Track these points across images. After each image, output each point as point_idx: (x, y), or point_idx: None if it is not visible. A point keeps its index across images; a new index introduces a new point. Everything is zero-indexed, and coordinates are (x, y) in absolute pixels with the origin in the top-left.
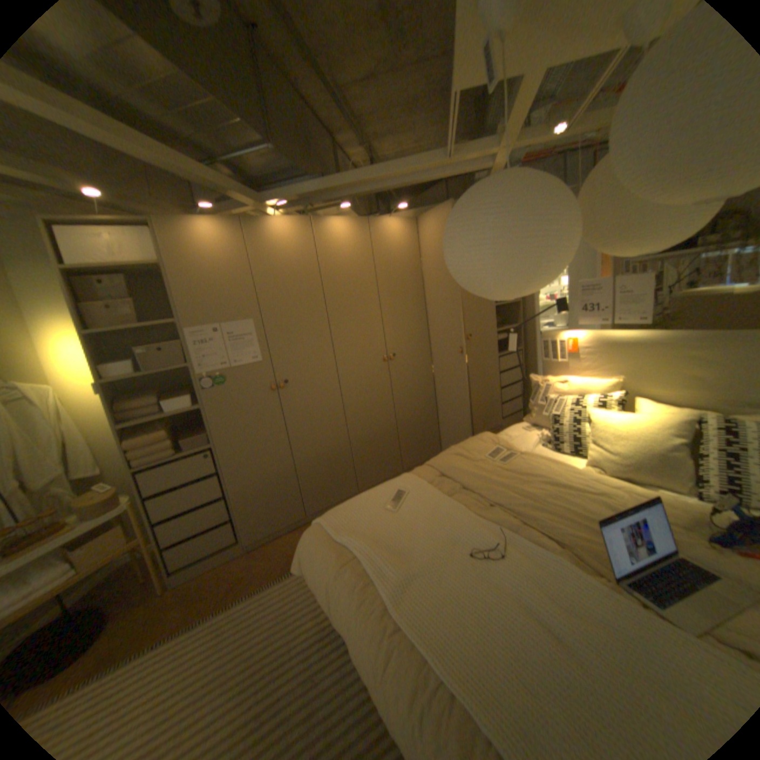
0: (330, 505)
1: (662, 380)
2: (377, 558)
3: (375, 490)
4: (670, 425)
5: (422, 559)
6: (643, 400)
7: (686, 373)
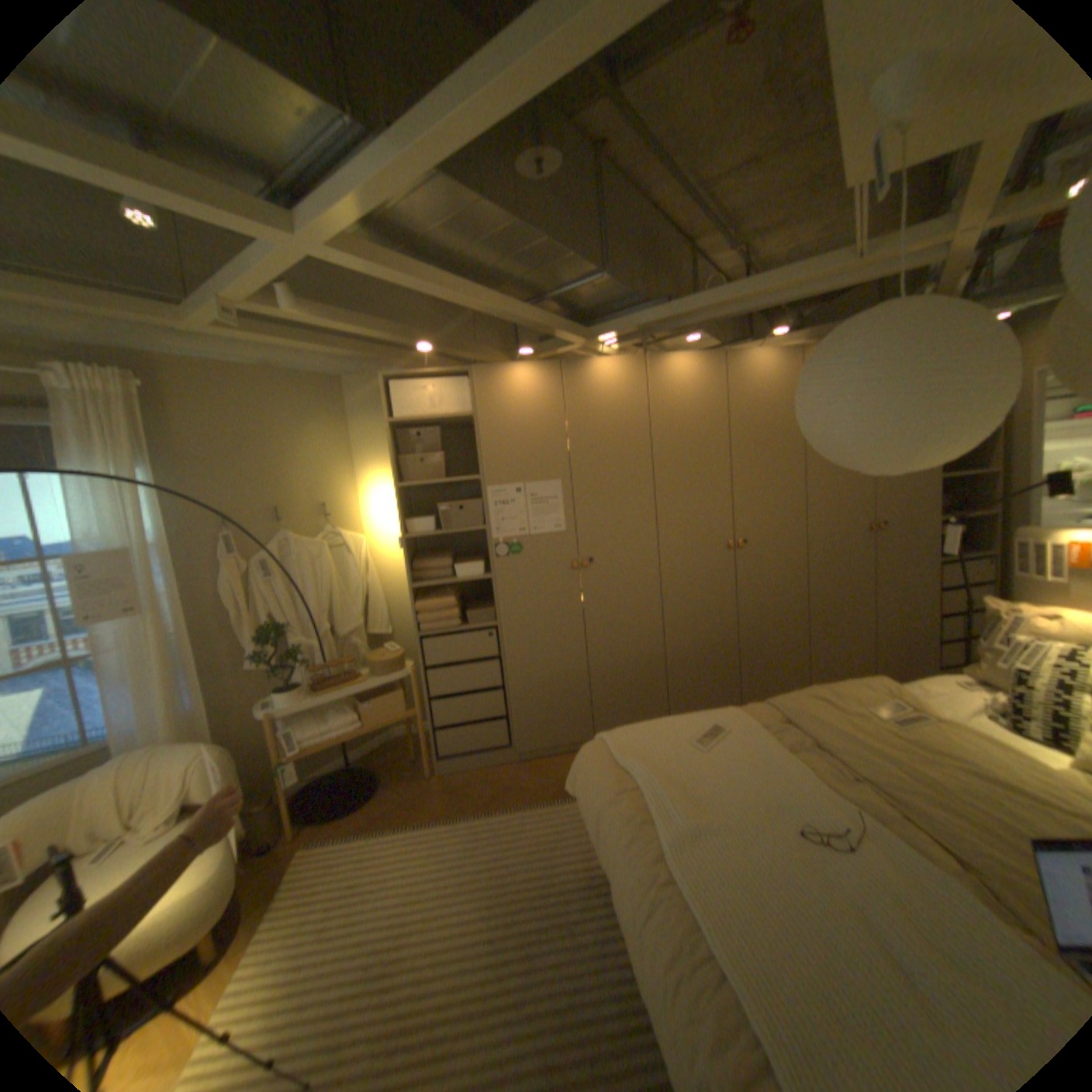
0: None
1: None
2: (665, 798)
3: (683, 719)
4: None
5: (726, 818)
6: None
7: None
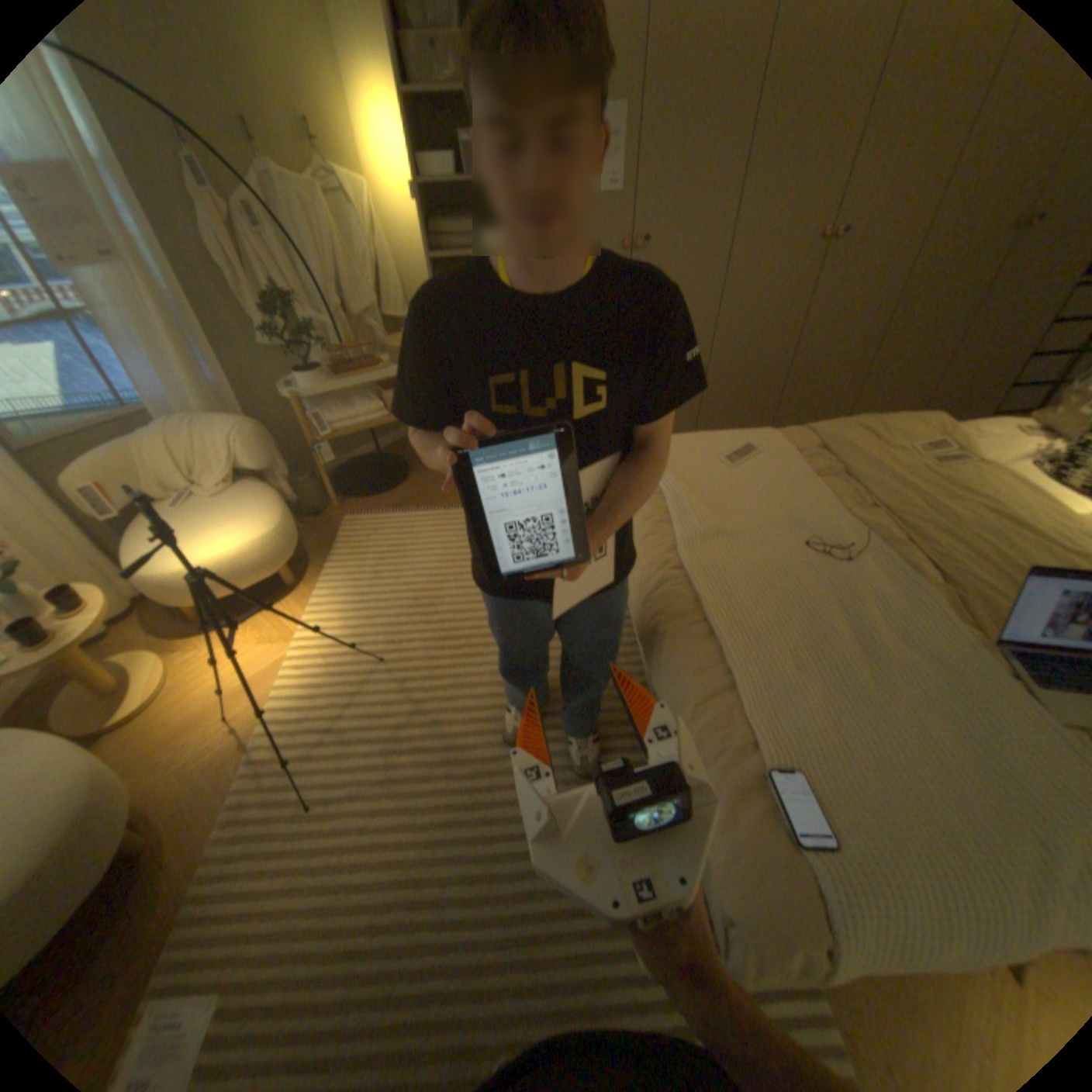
0: None
1: None
2: (685, 503)
3: (715, 435)
4: None
5: (739, 524)
6: None
7: None
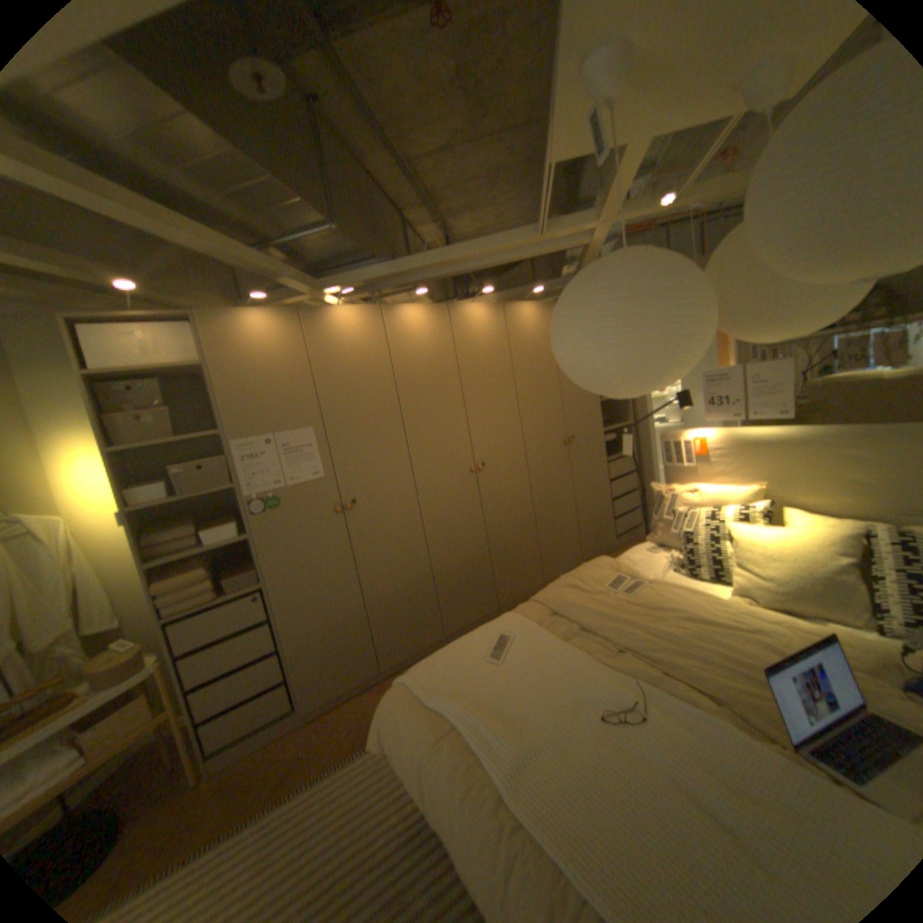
0: (410, 656)
1: (814, 485)
2: (482, 728)
3: (471, 636)
4: (832, 541)
5: (540, 727)
6: (793, 510)
7: (842, 476)
